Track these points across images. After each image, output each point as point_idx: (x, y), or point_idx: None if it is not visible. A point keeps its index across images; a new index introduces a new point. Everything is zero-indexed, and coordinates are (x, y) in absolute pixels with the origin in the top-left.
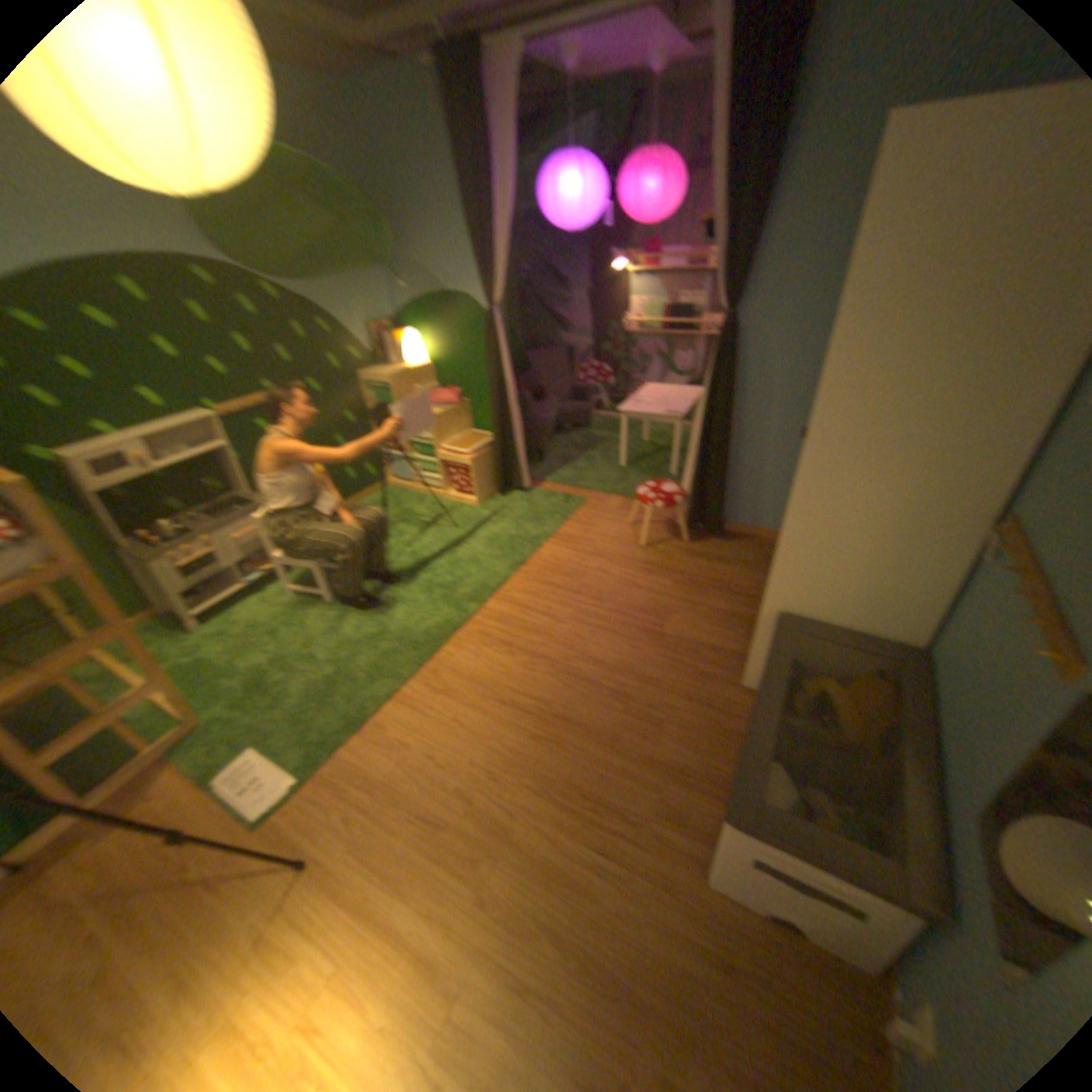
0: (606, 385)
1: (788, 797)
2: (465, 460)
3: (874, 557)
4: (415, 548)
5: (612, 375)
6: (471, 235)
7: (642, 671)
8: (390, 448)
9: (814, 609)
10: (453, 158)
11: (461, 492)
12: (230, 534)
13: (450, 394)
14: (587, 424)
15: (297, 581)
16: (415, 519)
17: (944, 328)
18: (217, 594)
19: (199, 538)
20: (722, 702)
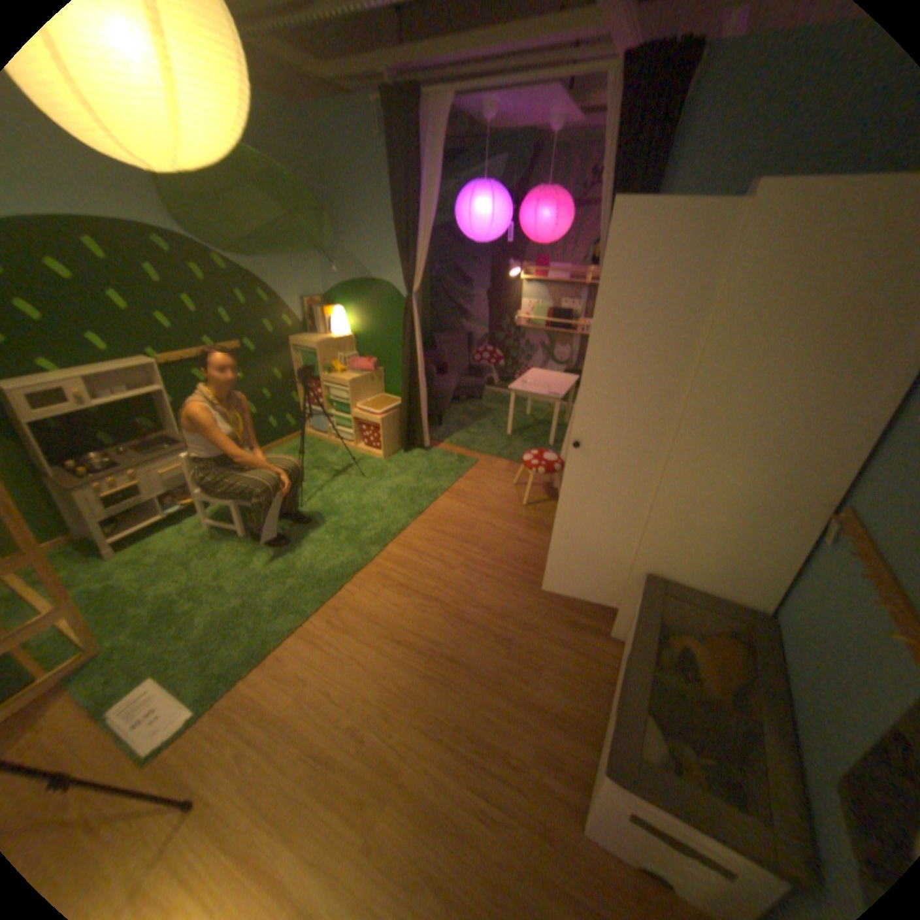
0: (498, 367)
1: (663, 753)
2: (378, 420)
3: (732, 534)
4: (327, 493)
5: (504, 360)
6: (400, 238)
7: (524, 618)
8: (313, 404)
9: (679, 574)
10: (390, 177)
11: (371, 447)
12: (160, 470)
13: (369, 364)
14: (481, 397)
15: (216, 517)
16: (329, 467)
17: (798, 351)
18: (139, 524)
19: (130, 473)
20: (594, 651)
